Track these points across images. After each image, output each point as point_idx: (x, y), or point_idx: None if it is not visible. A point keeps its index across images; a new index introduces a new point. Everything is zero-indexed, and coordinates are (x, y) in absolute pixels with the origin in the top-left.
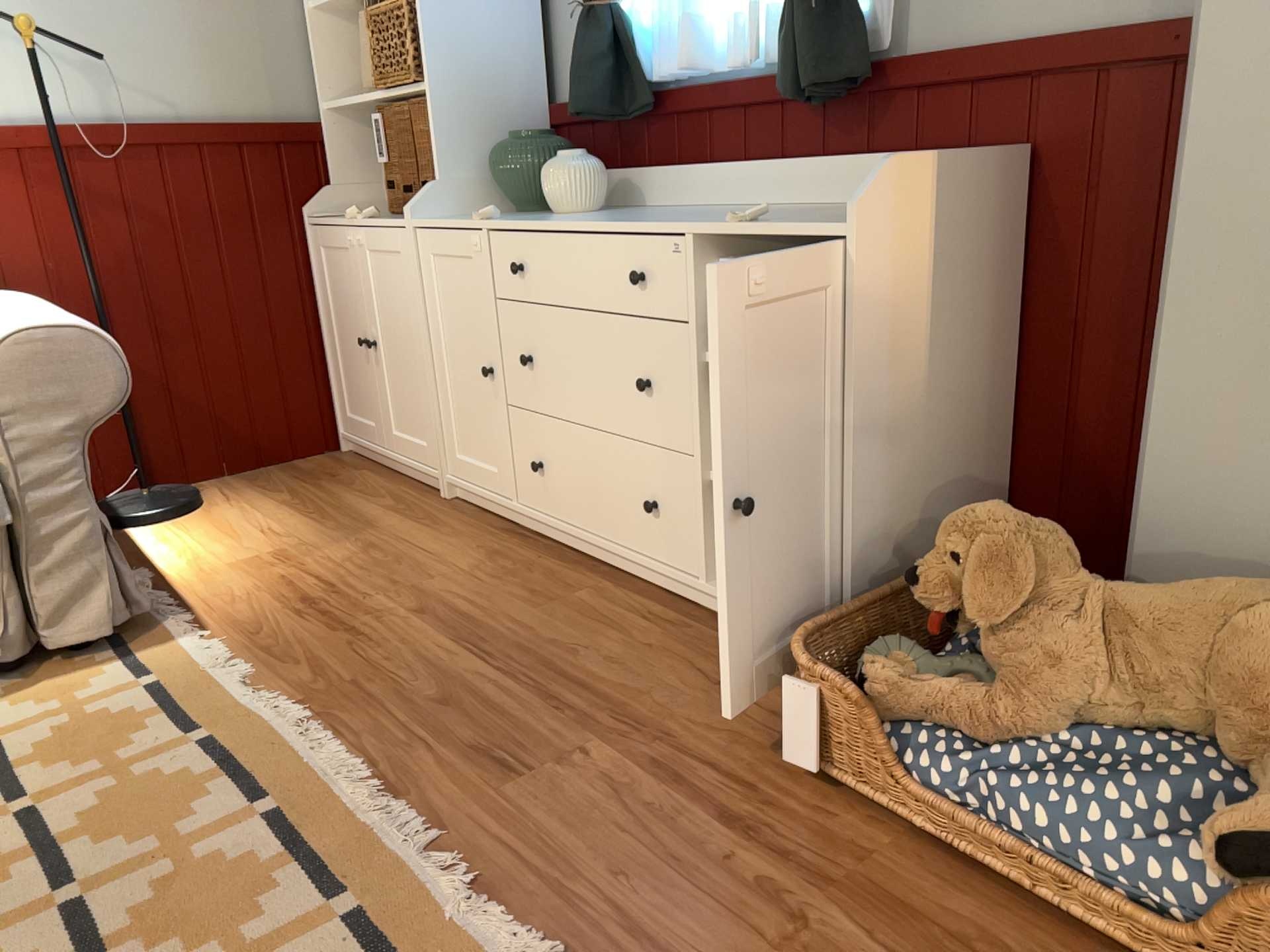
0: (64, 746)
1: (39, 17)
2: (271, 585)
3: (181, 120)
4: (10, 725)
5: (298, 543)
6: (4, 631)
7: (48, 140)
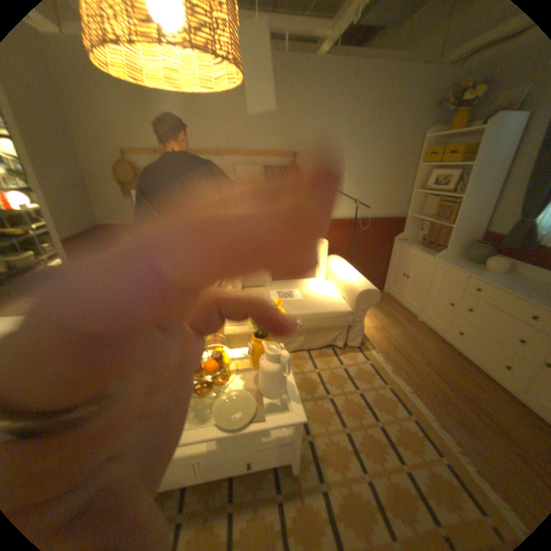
0: (359, 377)
1: (355, 194)
2: (384, 338)
3: (375, 216)
4: (345, 364)
5: (385, 325)
6: (342, 341)
7: (348, 221)
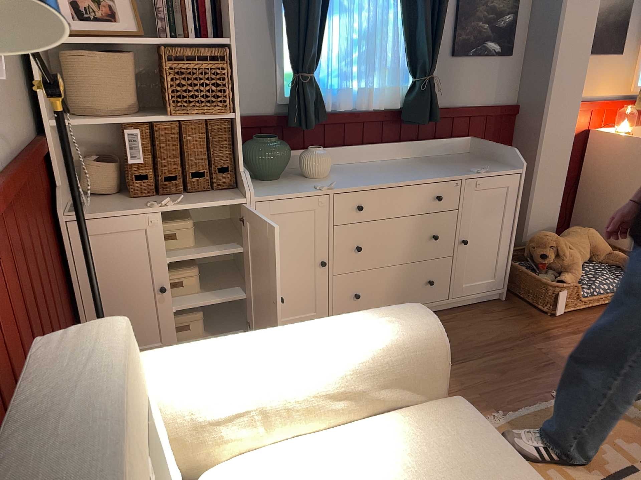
0: None
1: None
2: None
3: (9, 152)
4: None
5: None
6: None
7: None
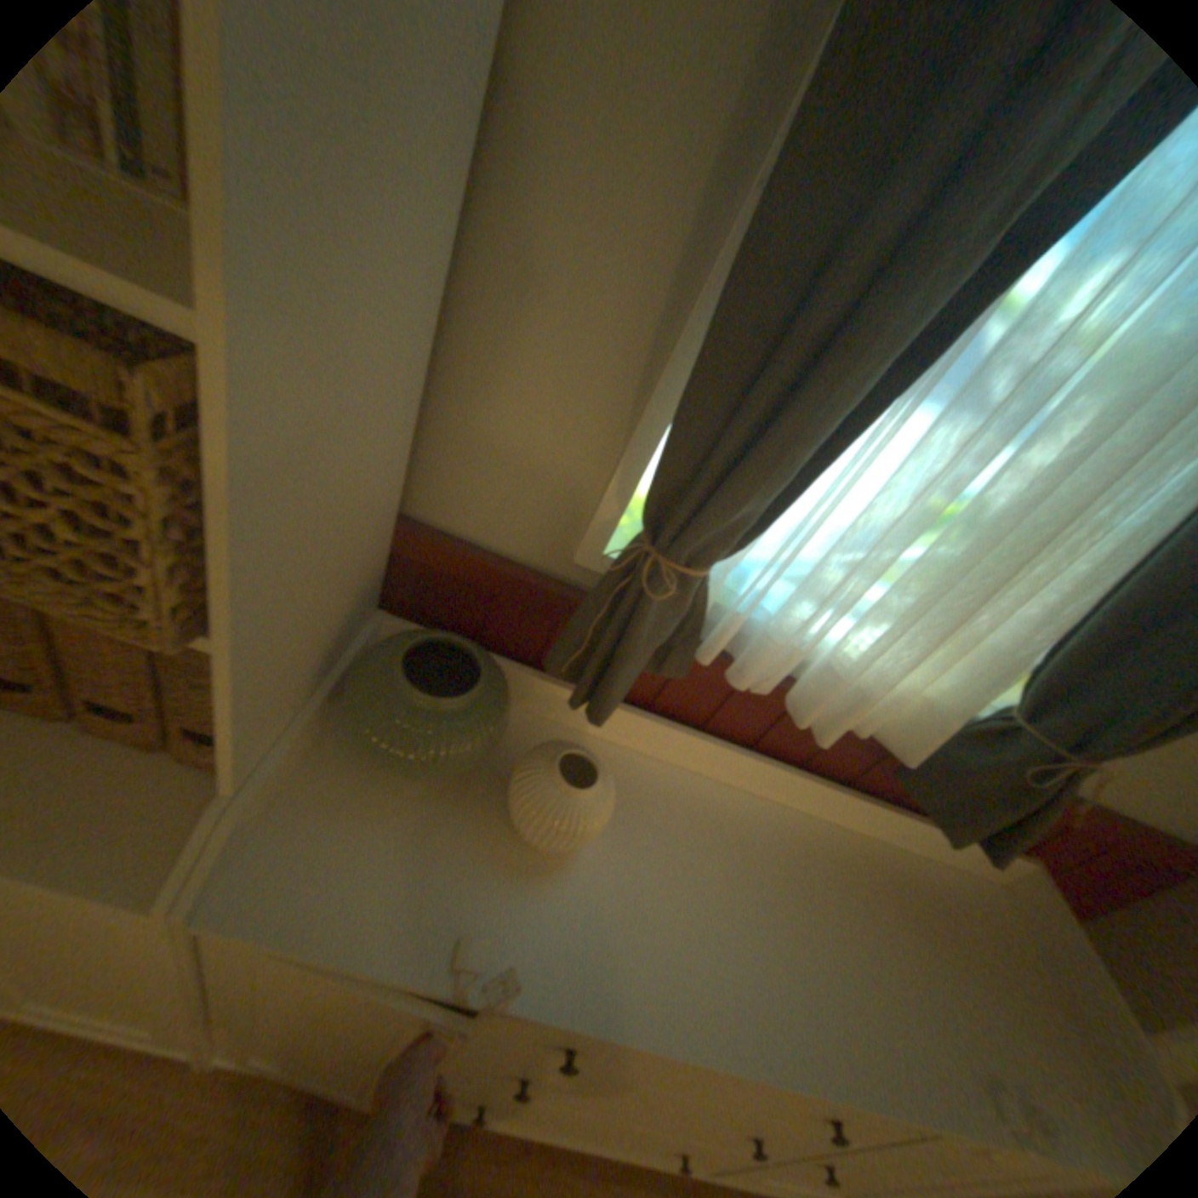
0: None
1: None
2: None
3: None
4: None
5: None
6: None
7: None
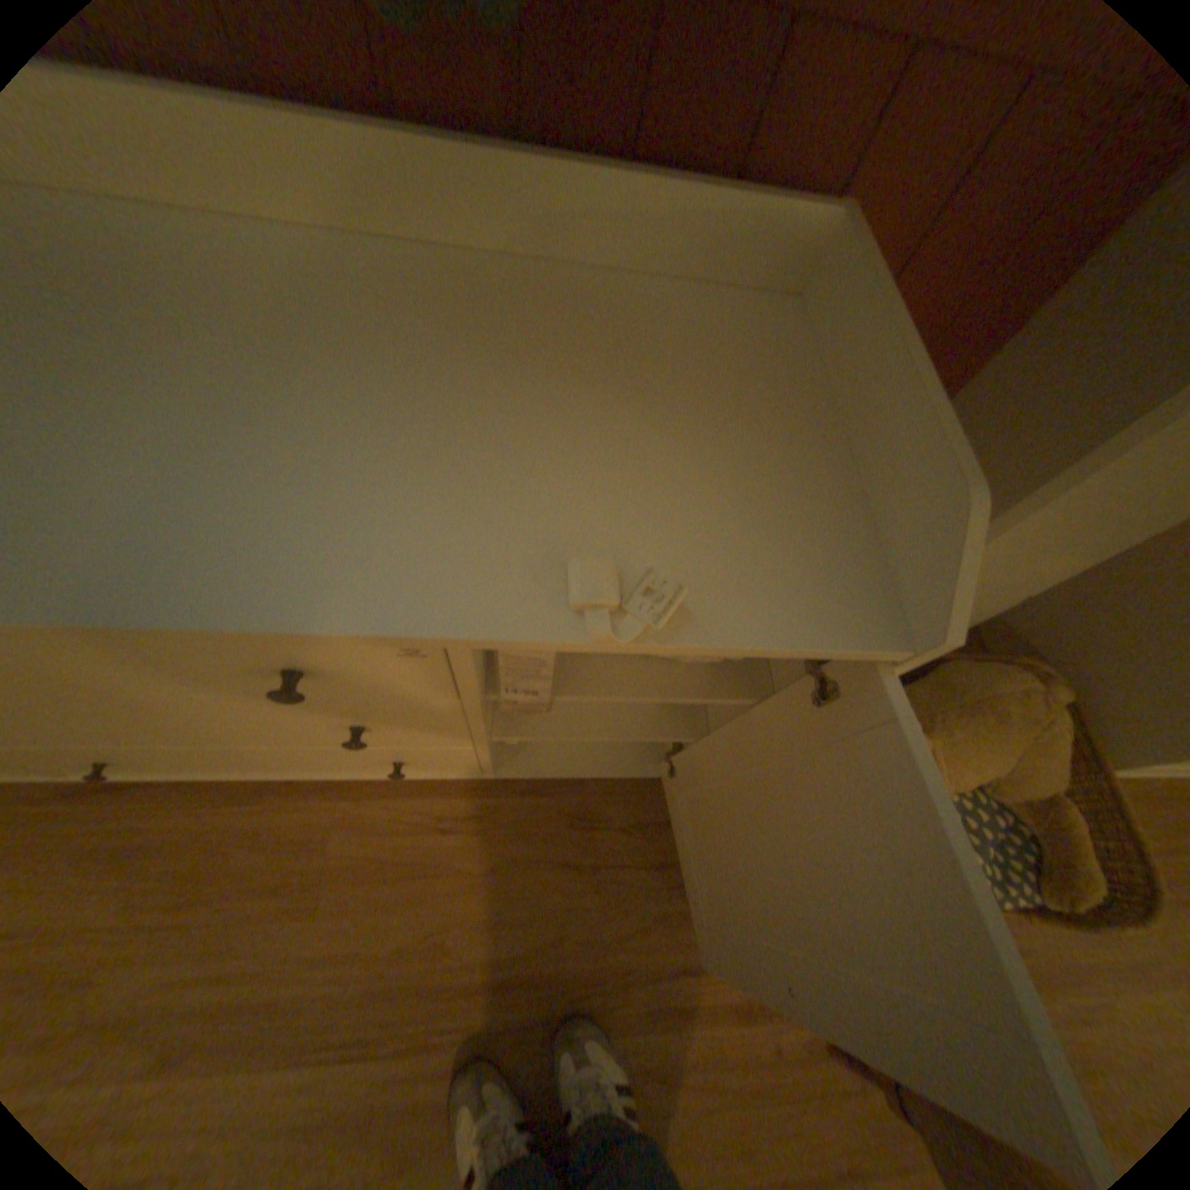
0: None
1: None
2: None
3: None
4: None
5: None
6: None
7: None
